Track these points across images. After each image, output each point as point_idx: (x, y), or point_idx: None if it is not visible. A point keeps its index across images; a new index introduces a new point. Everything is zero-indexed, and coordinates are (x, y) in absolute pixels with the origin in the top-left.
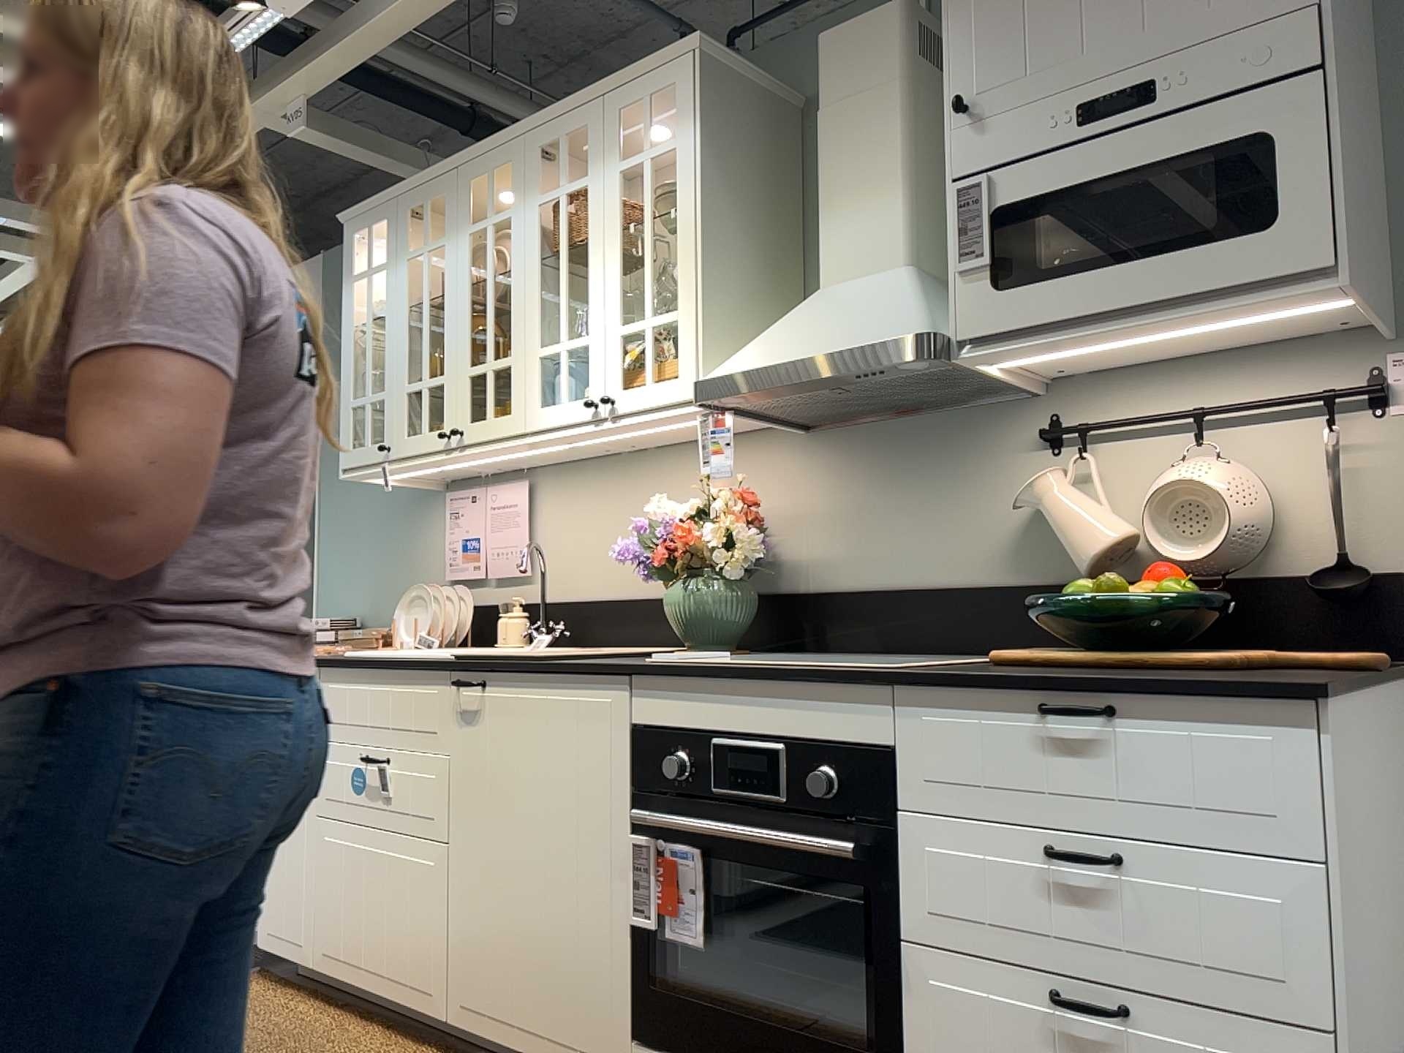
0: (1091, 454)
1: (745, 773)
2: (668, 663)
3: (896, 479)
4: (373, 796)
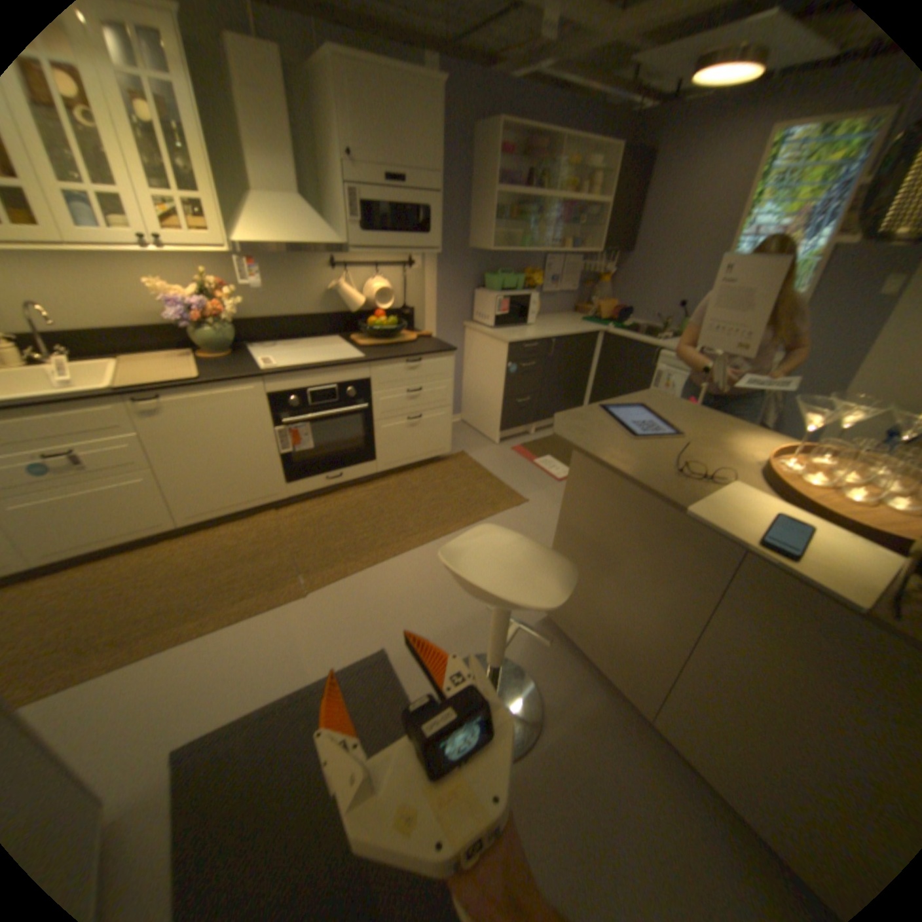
0: (348, 271)
1: (321, 396)
2: (276, 367)
3: (274, 273)
4: (65, 471)
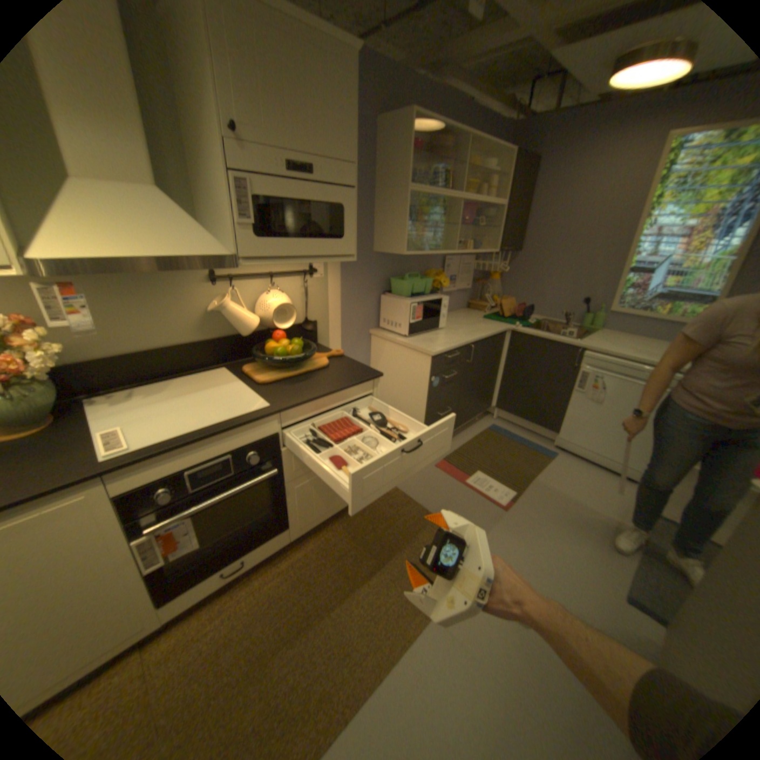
0: (233, 287)
1: (205, 475)
2: (123, 454)
3: (122, 296)
4: None
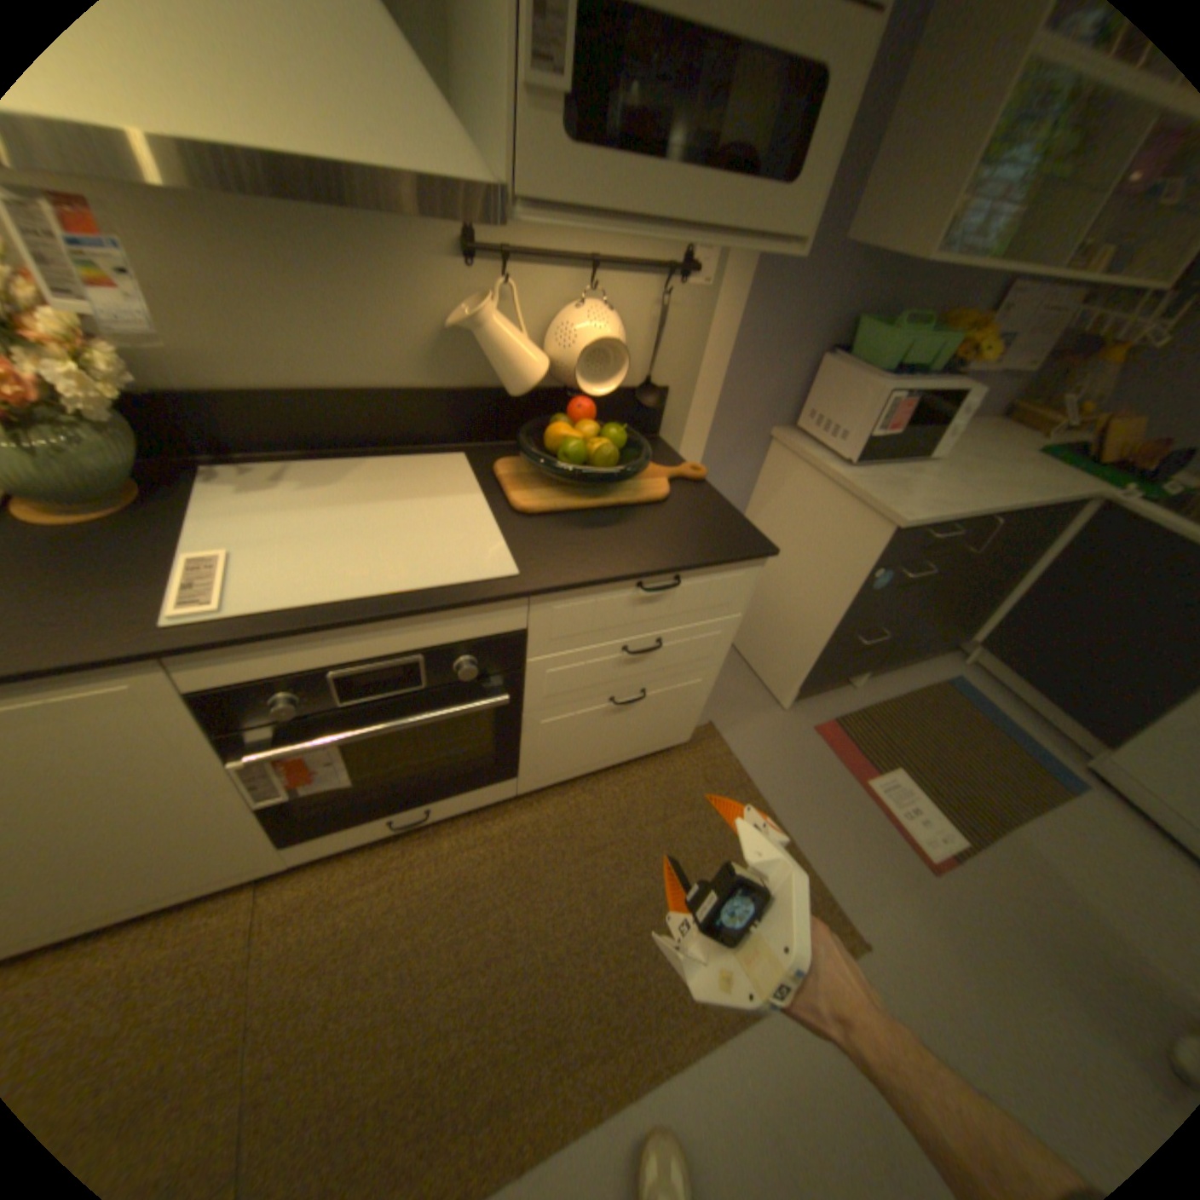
0: (507, 277)
1: (371, 680)
2: (209, 619)
3: (277, 260)
4: None
